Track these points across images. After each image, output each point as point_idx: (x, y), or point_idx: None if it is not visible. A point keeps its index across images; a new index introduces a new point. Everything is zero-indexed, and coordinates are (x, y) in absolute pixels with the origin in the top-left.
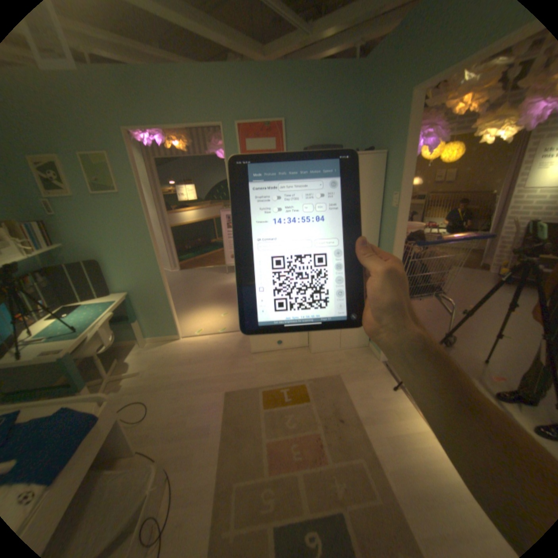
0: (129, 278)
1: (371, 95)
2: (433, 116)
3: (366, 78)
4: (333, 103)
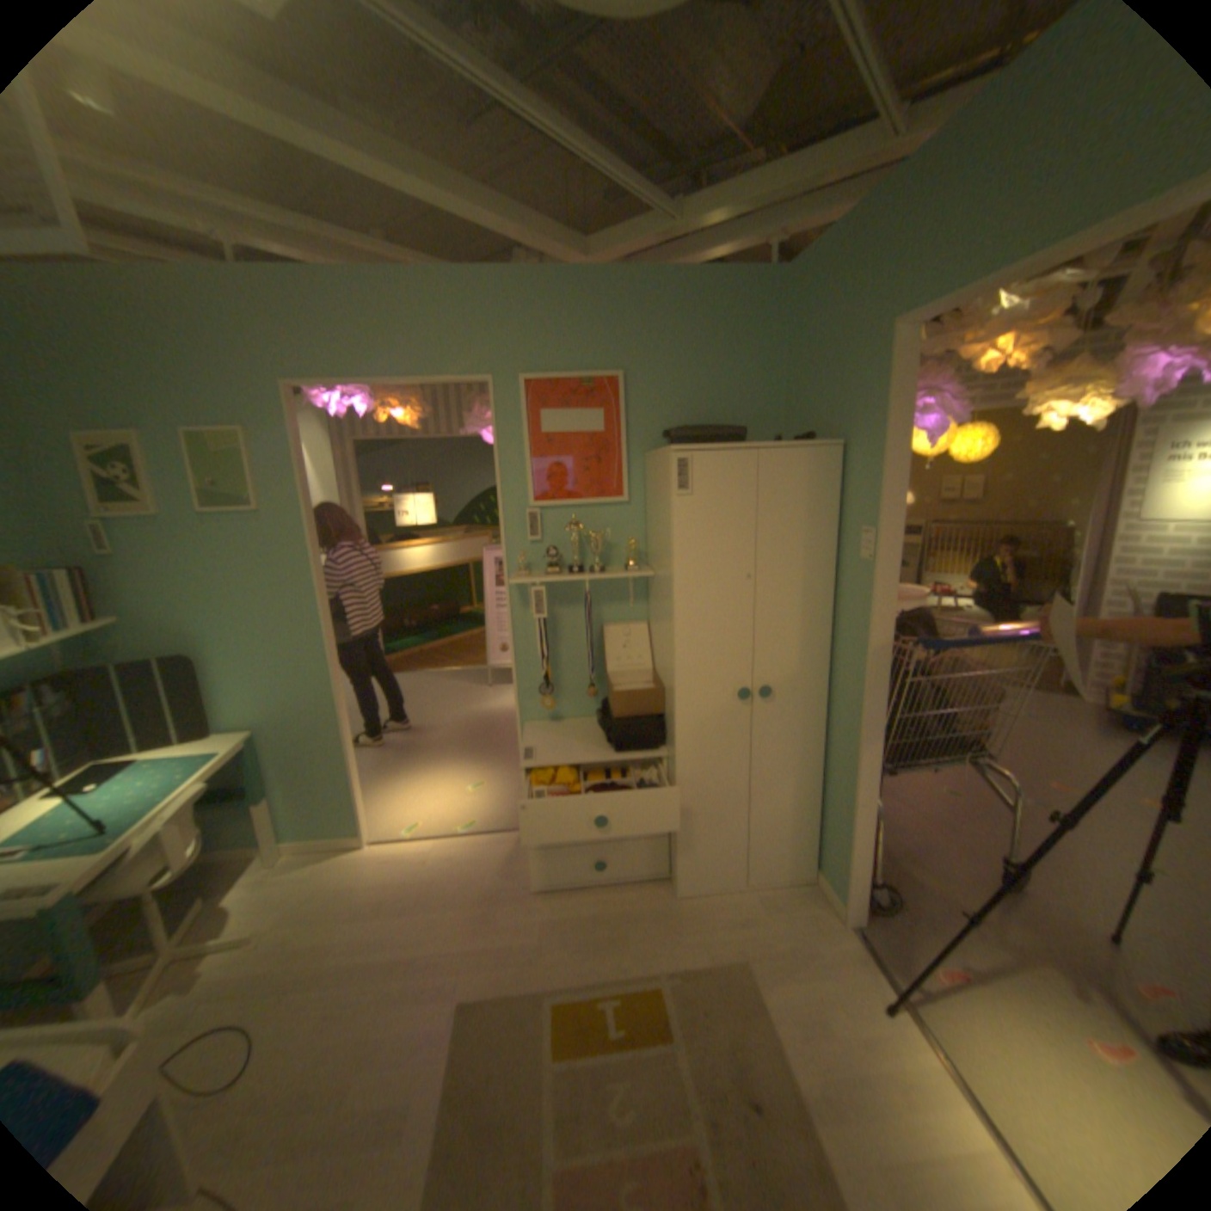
0: (260, 697)
1: (804, 332)
2: (933, 375)
3: (792, 299)
4: (725, 343)
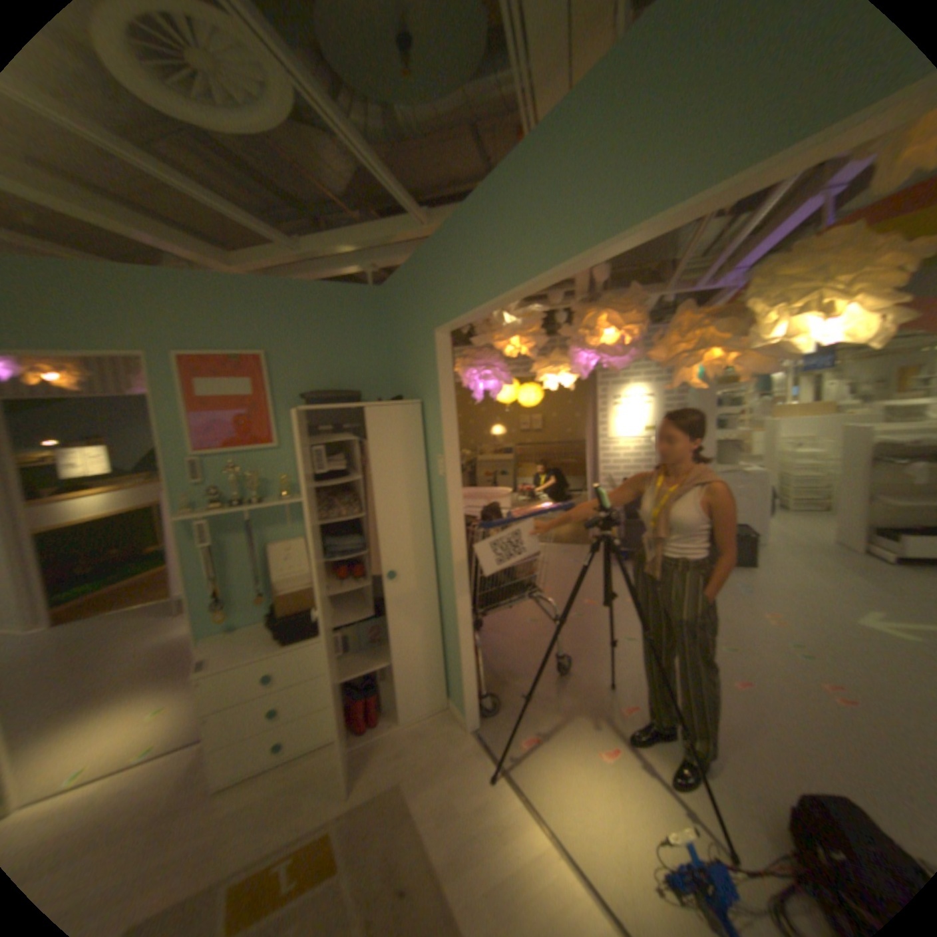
0: None
1: (392, 331)
2: (487, 357)
3: (384, 309)
4: (341, 335)
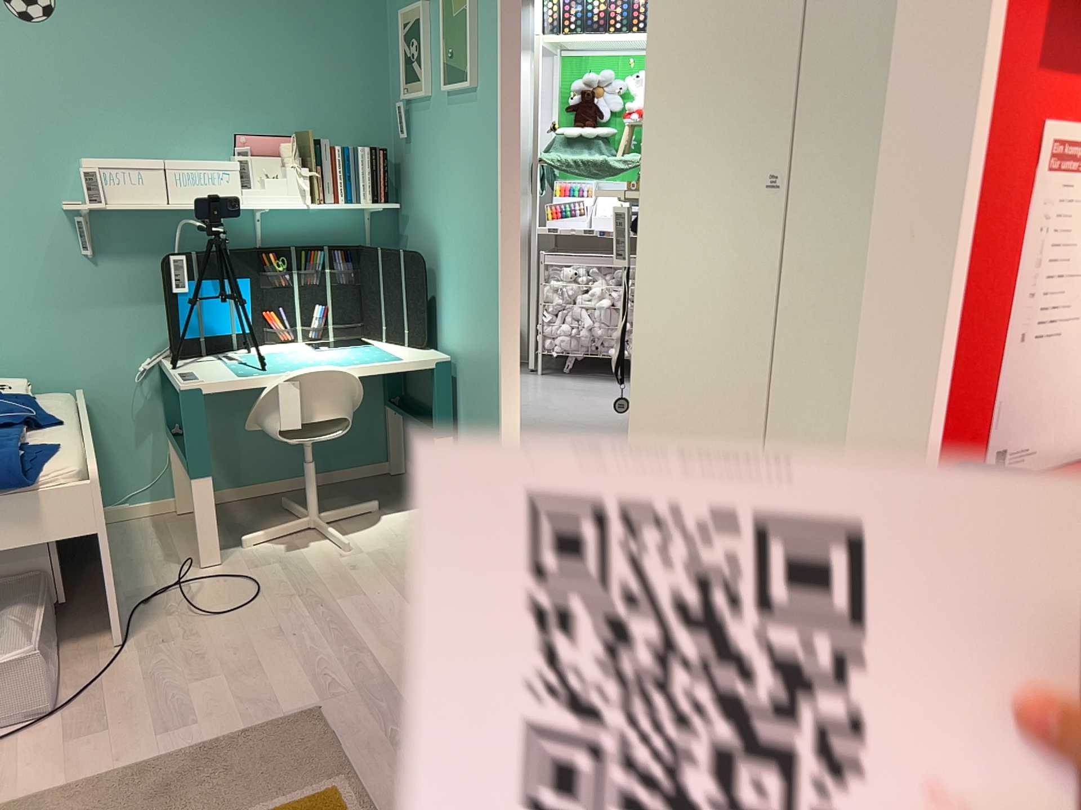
0: (462, 318)
1: None
2: None
3: None
4: None
